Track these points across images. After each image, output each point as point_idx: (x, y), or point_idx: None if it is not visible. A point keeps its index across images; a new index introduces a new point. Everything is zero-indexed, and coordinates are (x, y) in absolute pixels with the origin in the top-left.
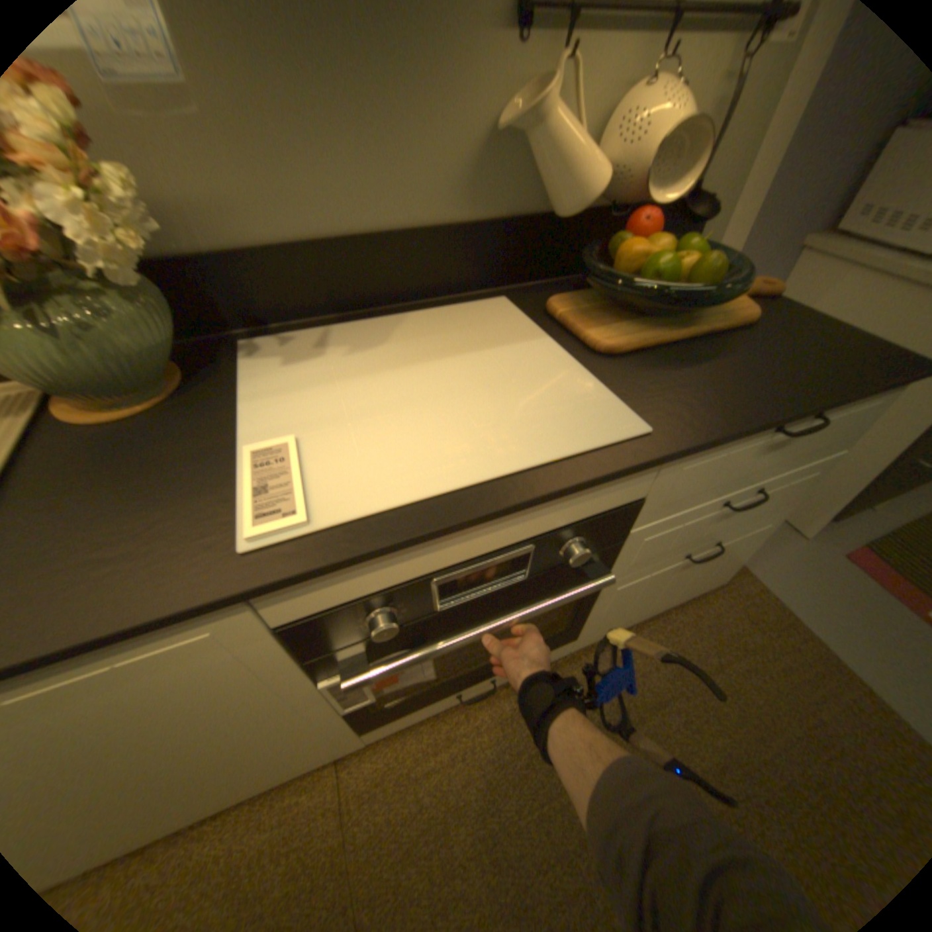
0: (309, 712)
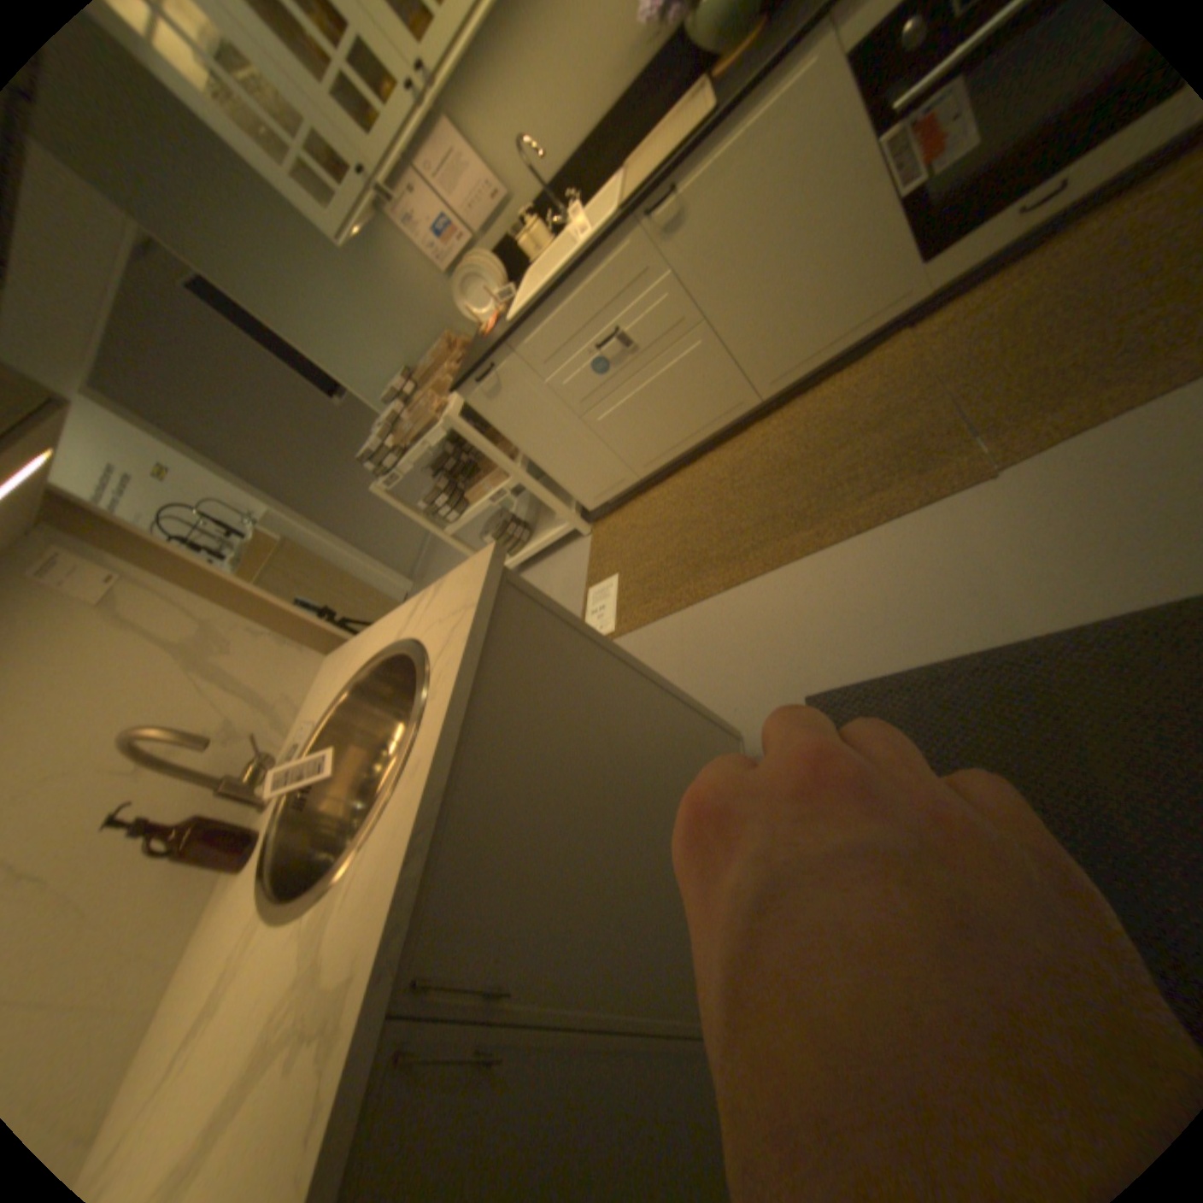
0: (880, 189)
